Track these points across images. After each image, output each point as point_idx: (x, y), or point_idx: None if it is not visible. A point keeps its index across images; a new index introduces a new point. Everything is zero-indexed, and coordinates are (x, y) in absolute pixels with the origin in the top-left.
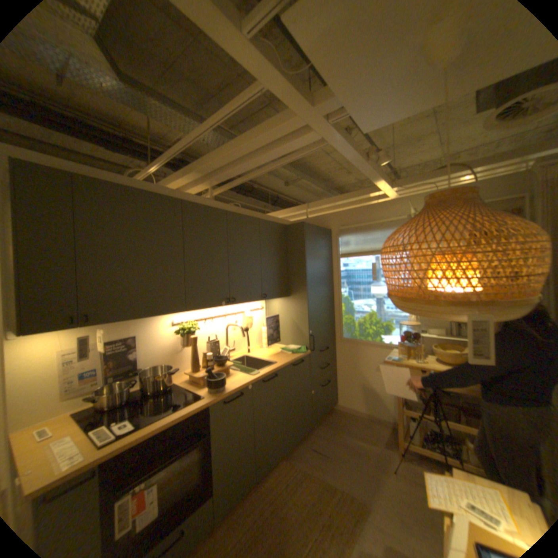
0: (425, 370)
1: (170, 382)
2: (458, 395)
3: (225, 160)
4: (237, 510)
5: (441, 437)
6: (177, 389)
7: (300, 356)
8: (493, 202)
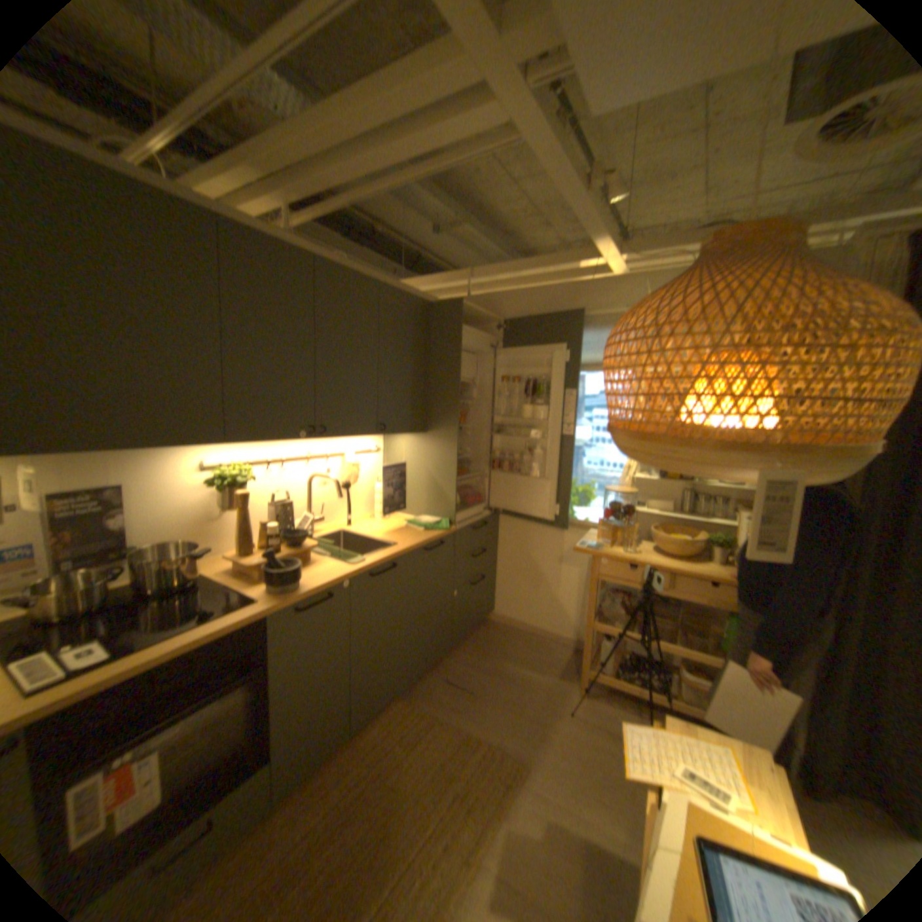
0: (636, 563)
1: (194, 572)
2: (678, 602)
3: (312, 142)
4: (314, 778)
5: (645, 662)
6: (207, 584)
7: (438, 534)
8: None
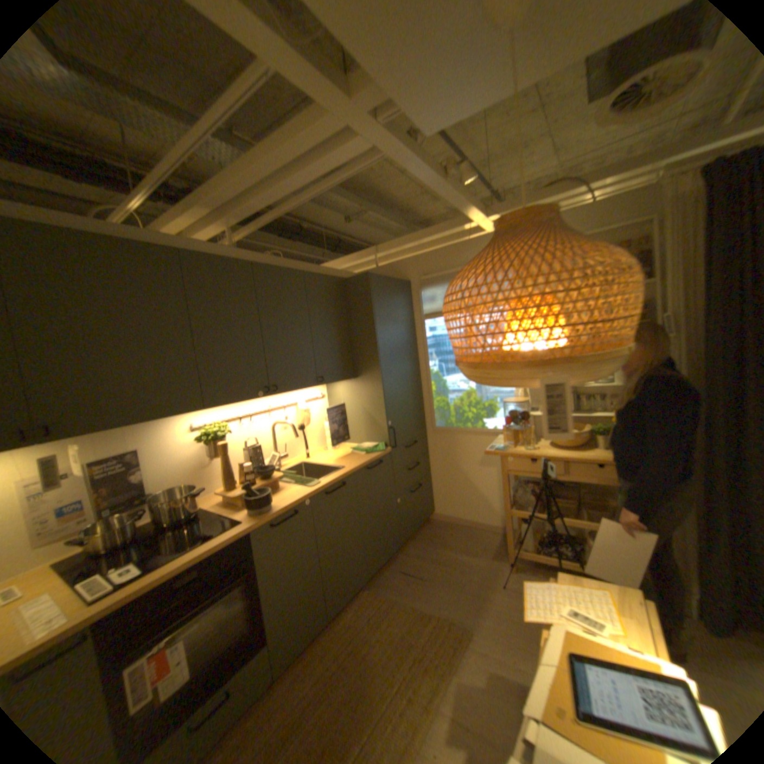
0: (536, 458)
1: (195, 508)
2: (578, 485)
3: (238, 187)
4: (303, 657)
5: (560, 538)
6: (205, 516)
7: (376, 456)
8: (615, 230)
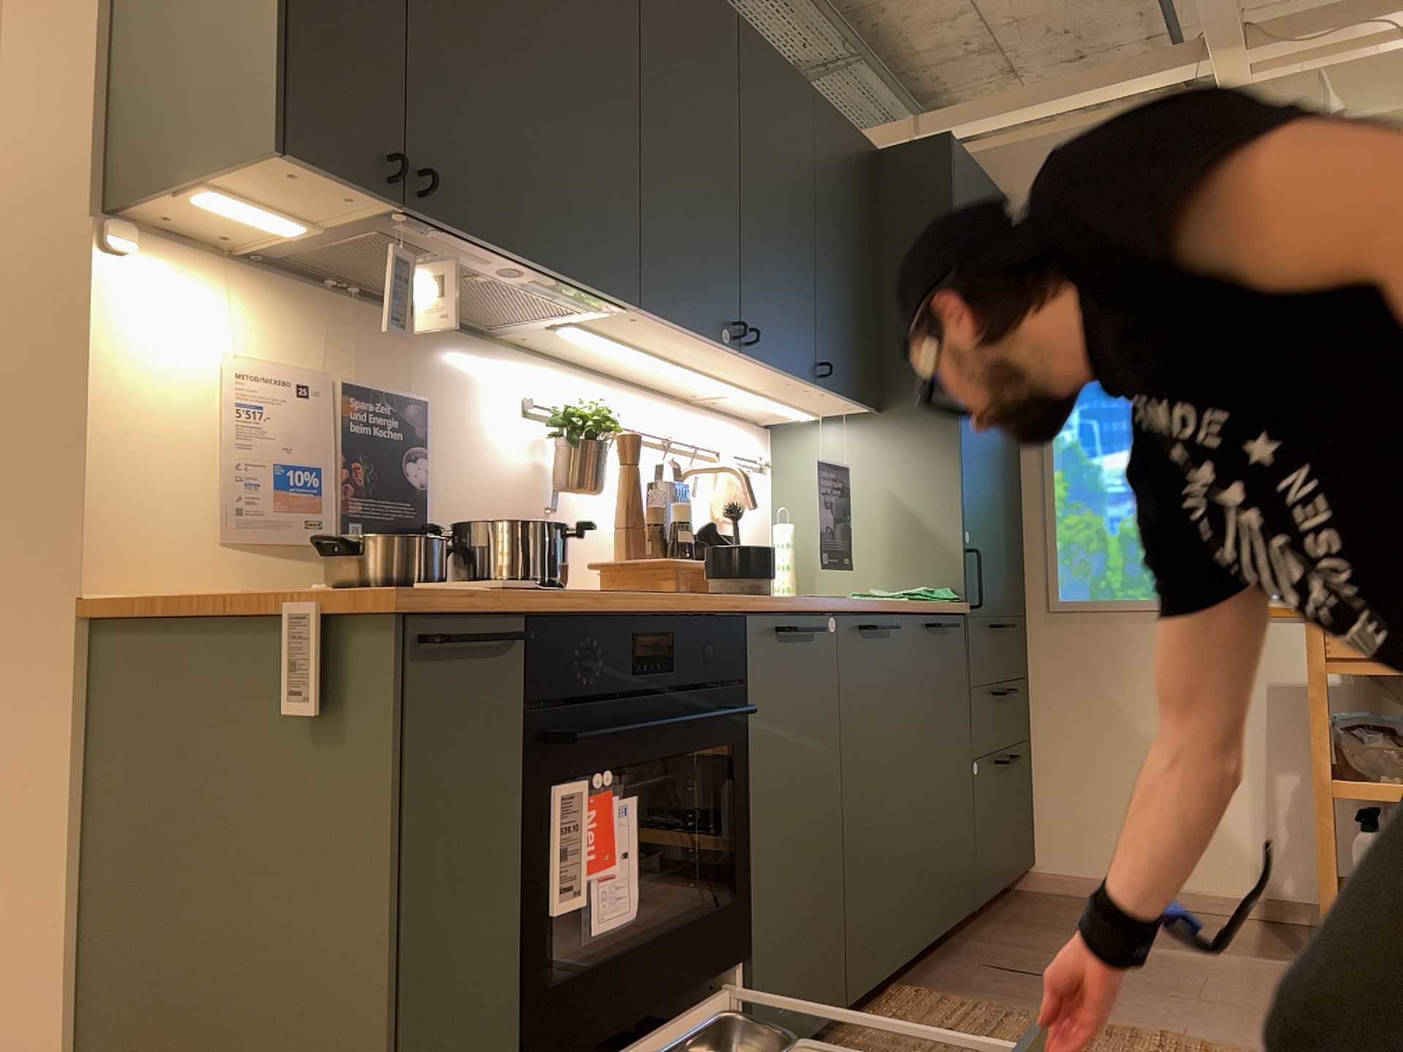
0: None
1: None
2: None
3: None
4: None
5: None
6: None
7: (944, 607)
8: None
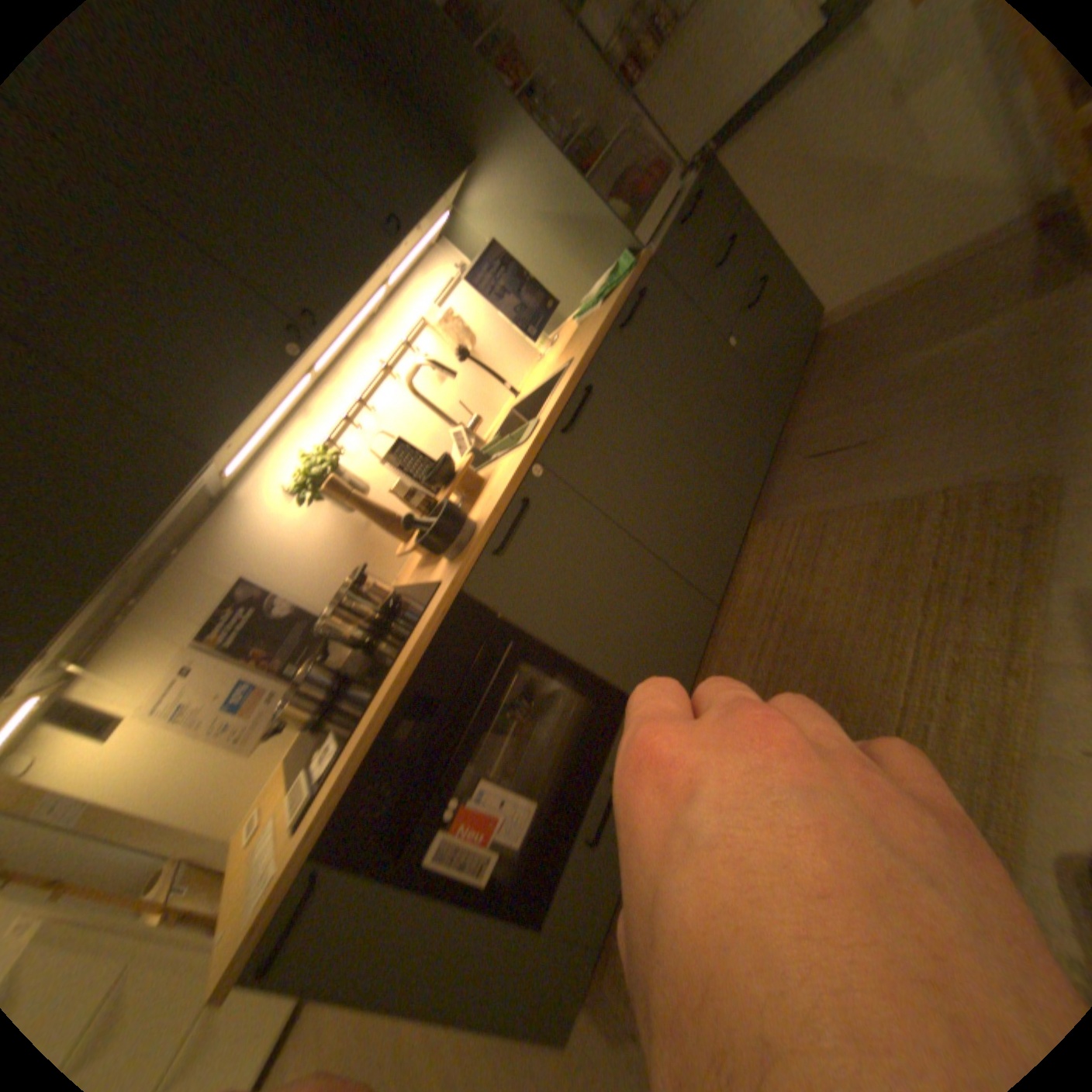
0: None
1: (393, 585)
2: None
3: None
4: (707, 662)
5: None
6: (406, 589)
7: (625, 284)
8: None
